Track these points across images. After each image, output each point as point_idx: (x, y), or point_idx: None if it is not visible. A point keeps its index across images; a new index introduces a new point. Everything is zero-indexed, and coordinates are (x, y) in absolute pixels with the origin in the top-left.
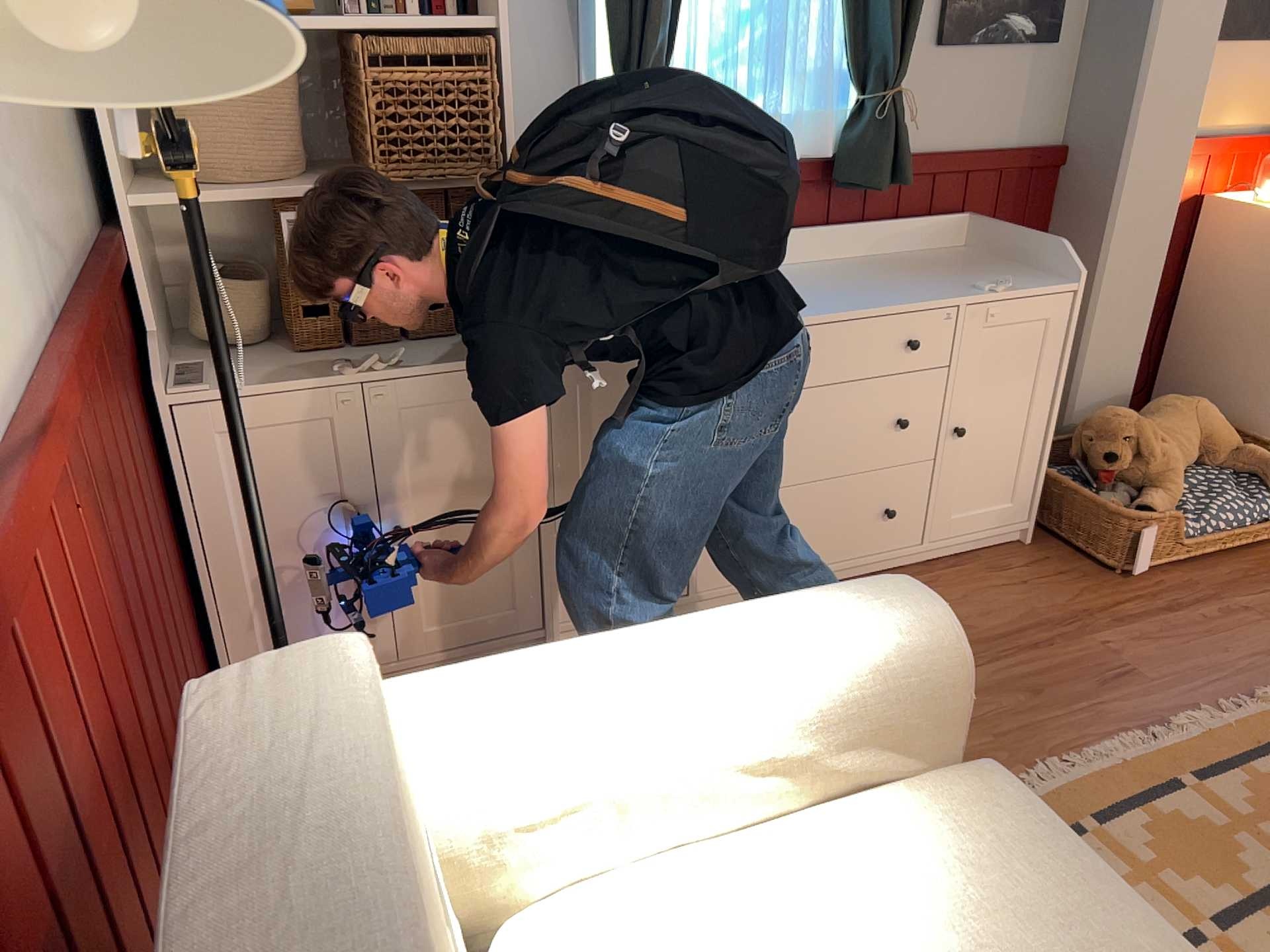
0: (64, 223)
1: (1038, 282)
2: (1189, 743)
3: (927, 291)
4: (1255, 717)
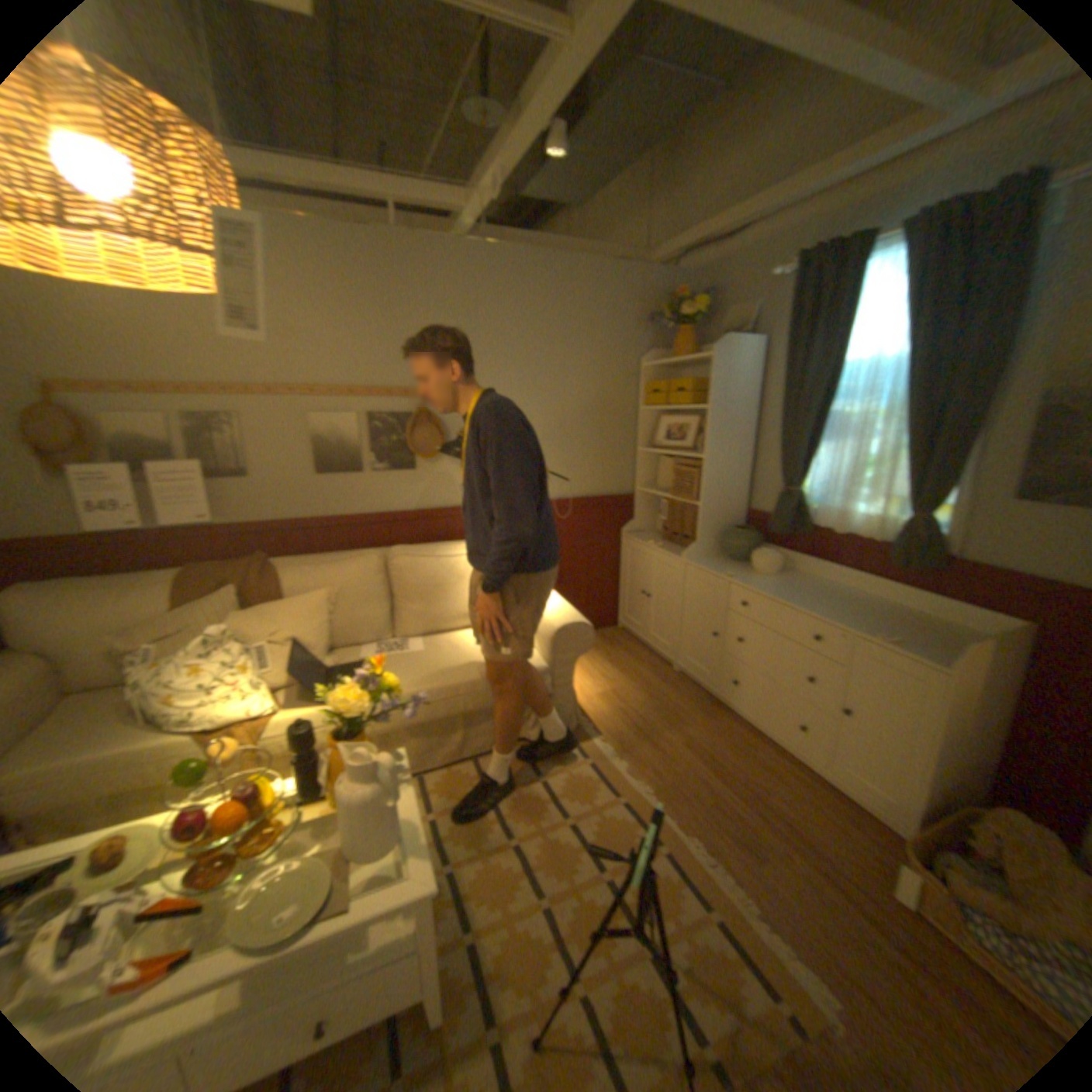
0: (595, 487)
1: (932, 657)
2: (699, 866)
3: (856, 622)
4: (743, 917)
